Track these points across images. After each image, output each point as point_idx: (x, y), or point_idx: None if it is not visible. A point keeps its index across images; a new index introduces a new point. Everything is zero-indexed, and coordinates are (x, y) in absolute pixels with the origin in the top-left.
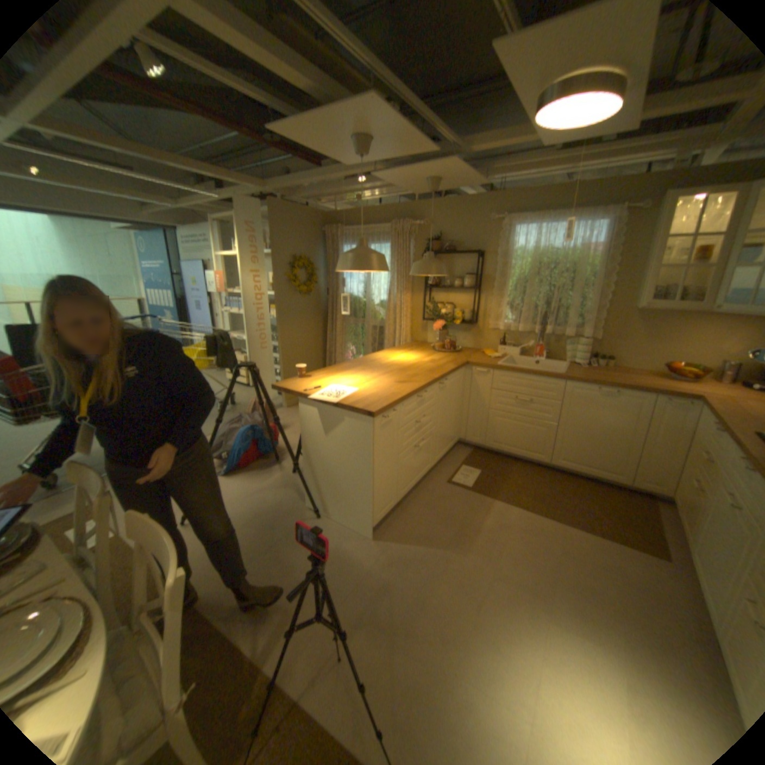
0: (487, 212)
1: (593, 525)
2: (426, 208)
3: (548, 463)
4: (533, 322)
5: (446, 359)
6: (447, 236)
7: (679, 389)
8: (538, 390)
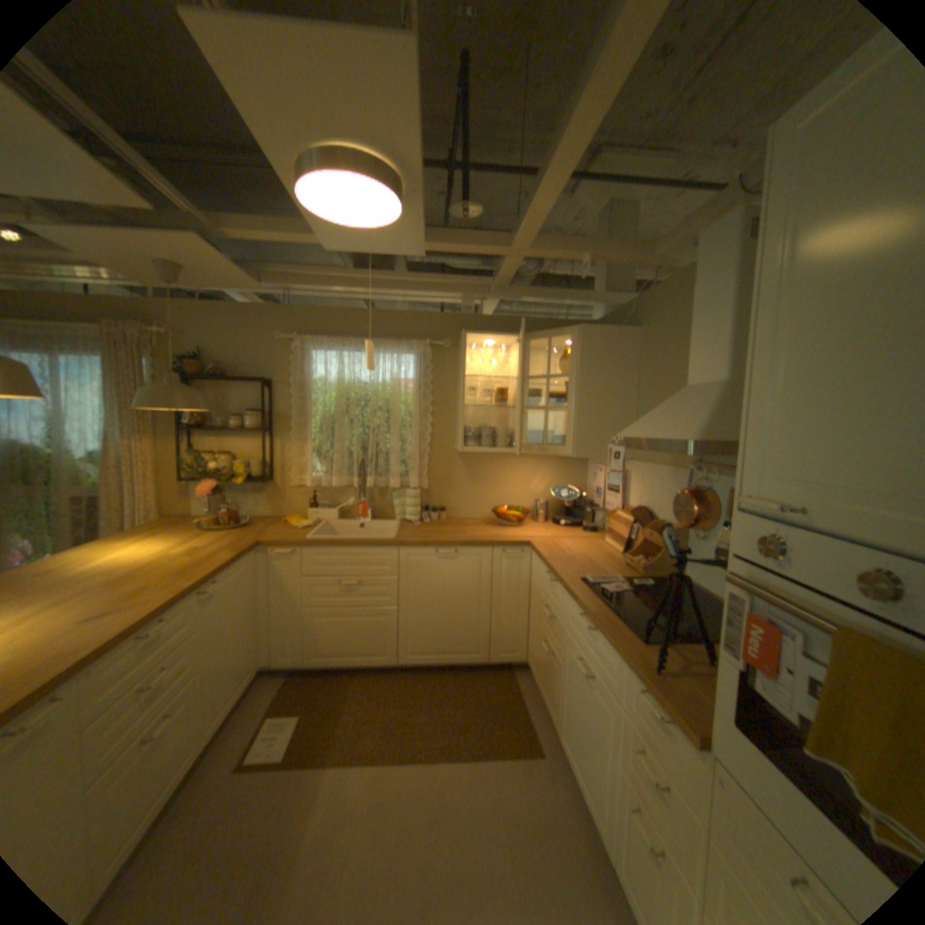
0: (270, 330)
1: (460, 744)
2: (171, 311)
3: (394, 665)
4: (351, 474)
5: (222, 543)
6: (213, 355)
7: (509, 536)
8: (367, 566)
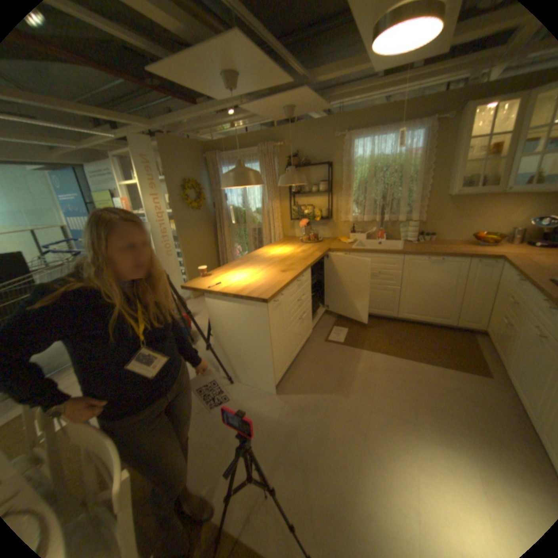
0: (331, 131)
1: (434, 358)
2: (284, 132)
3: (395, 316)
4: (374, 213)
5: (313, 248)
6: (303, 153)
7: (486, 251)
8: (384, 264)
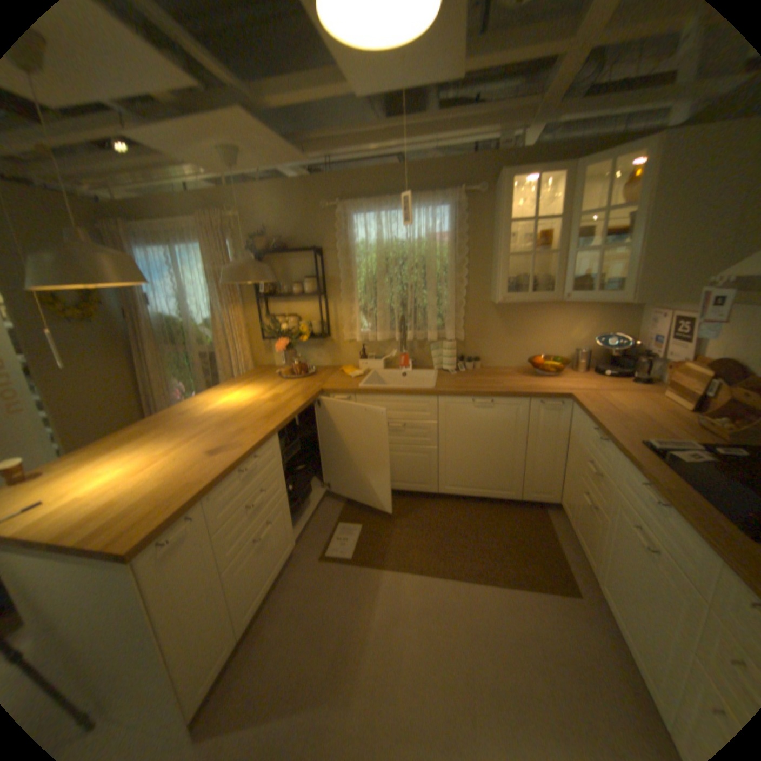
0: (316, 201)
1: (496, 570)
2: (239, 197)
3: (435, 493)
4: (392, 329)
5: (295, 391)
6: (274, 232)
7: (547, 388)
8: (410, 412)
